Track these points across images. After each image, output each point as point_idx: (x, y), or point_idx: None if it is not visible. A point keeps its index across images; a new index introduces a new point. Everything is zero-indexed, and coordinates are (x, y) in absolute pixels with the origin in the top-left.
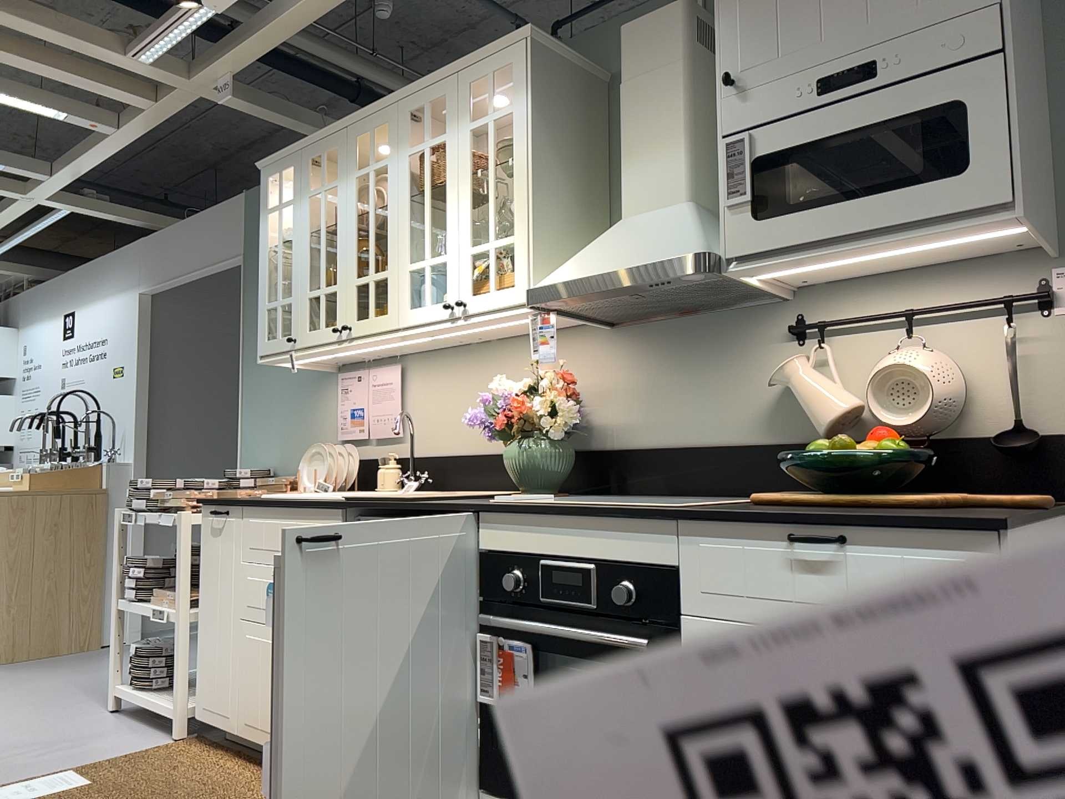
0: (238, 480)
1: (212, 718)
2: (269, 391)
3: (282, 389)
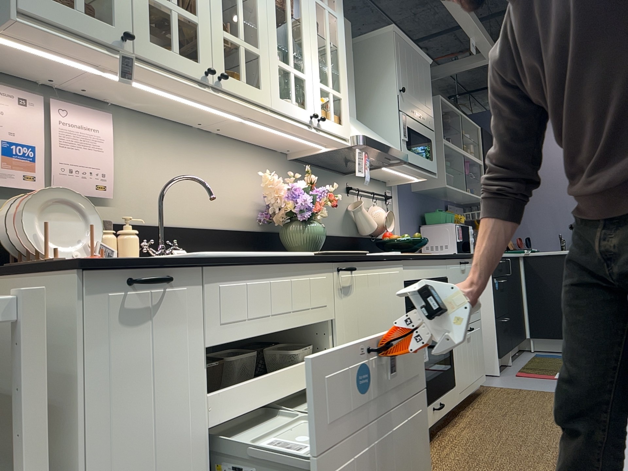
0: None
1: None
2: None
3: None
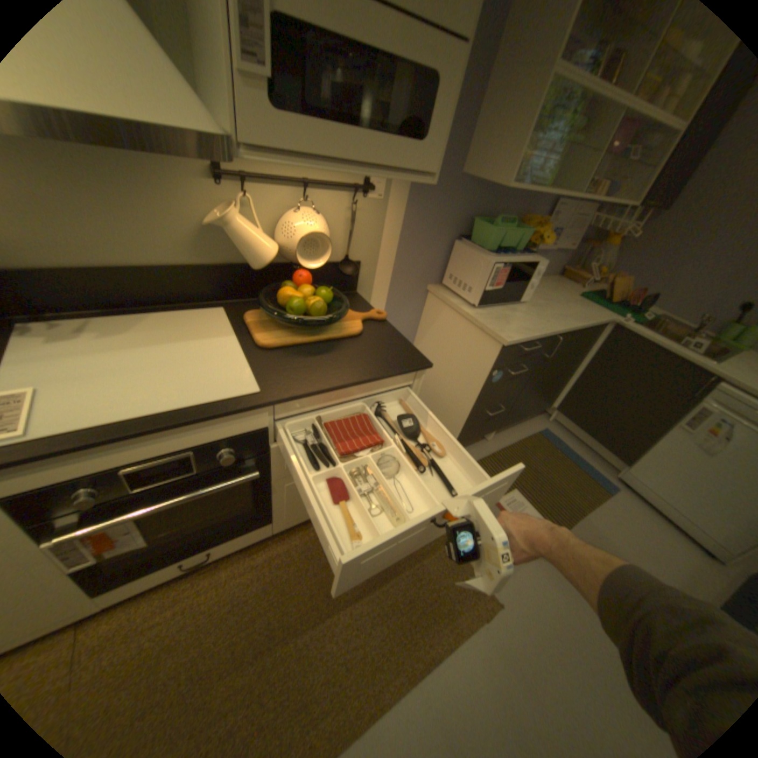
0: None
1: None
2: None
3: None
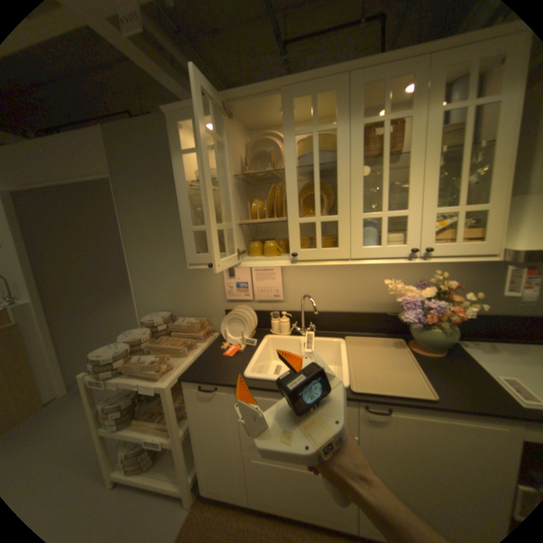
0: (153, 327)
1: (219, 498)
2: (156, 266)
3: (167, 266)
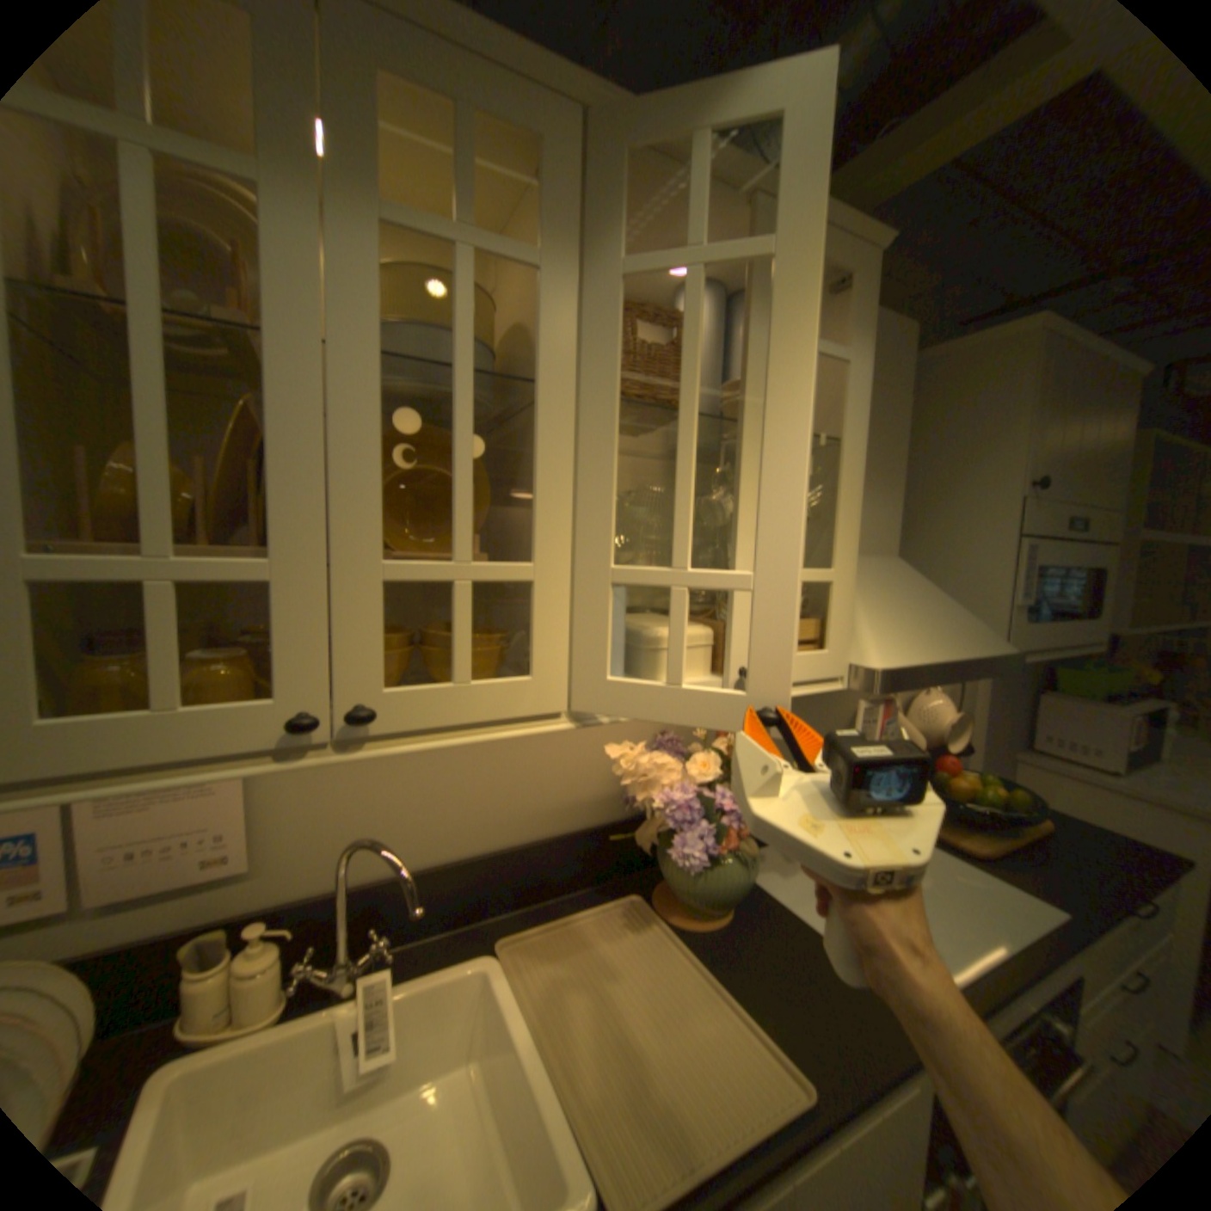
0: None
1: None
2: None
3: None
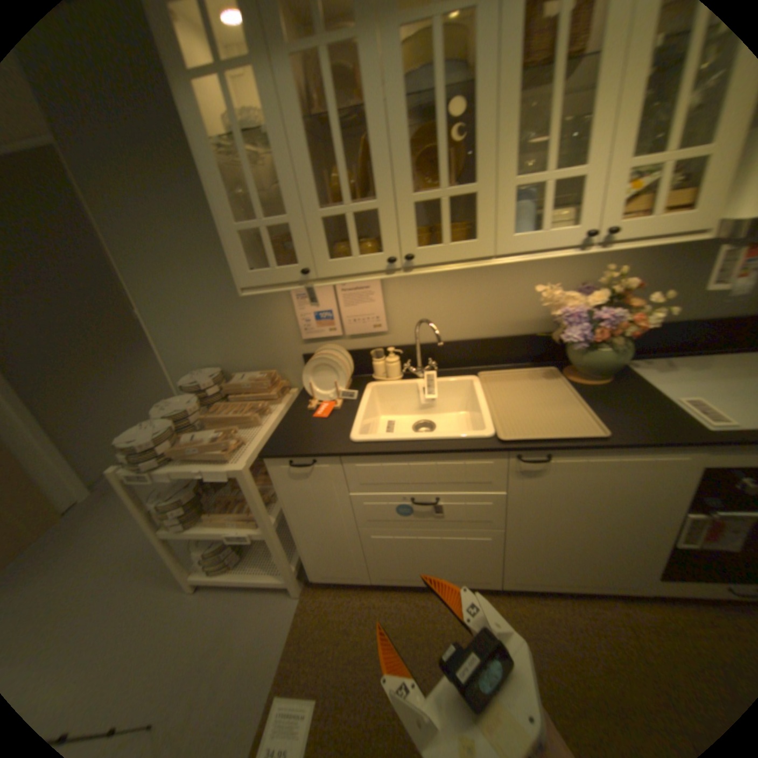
0: (200, 390)
1: (335, 580)
2: (182, 299)
3: (200, 297)
